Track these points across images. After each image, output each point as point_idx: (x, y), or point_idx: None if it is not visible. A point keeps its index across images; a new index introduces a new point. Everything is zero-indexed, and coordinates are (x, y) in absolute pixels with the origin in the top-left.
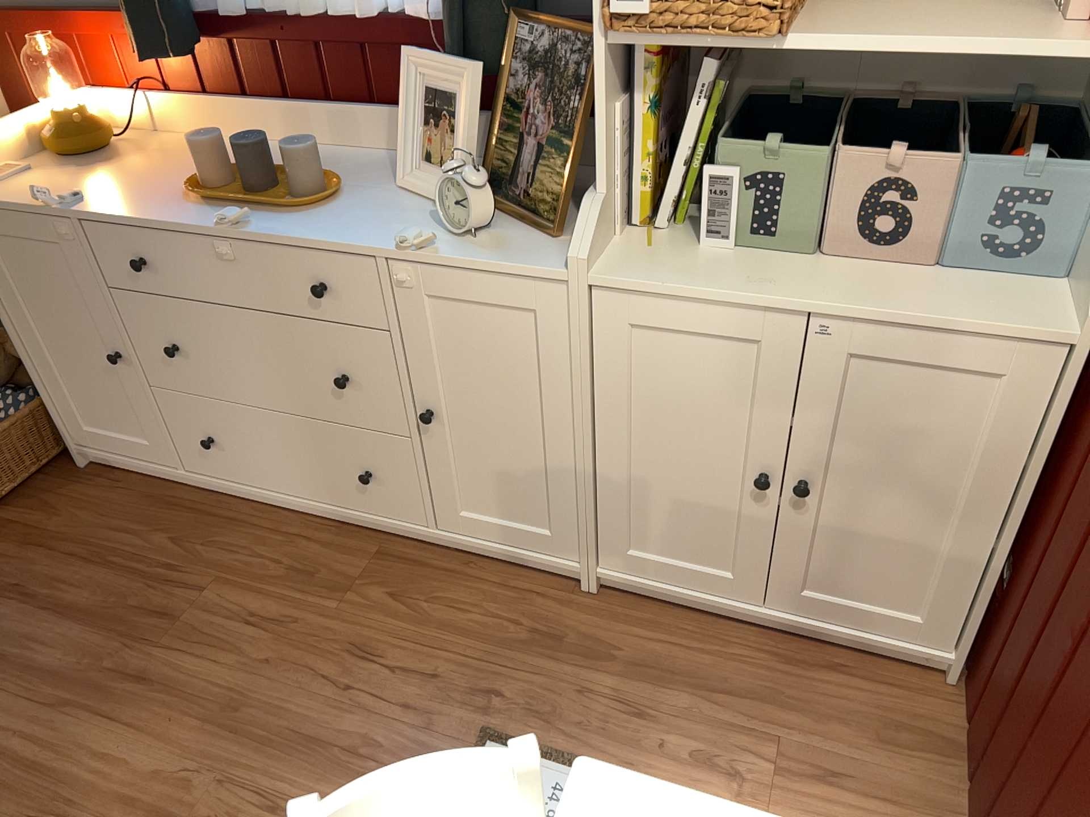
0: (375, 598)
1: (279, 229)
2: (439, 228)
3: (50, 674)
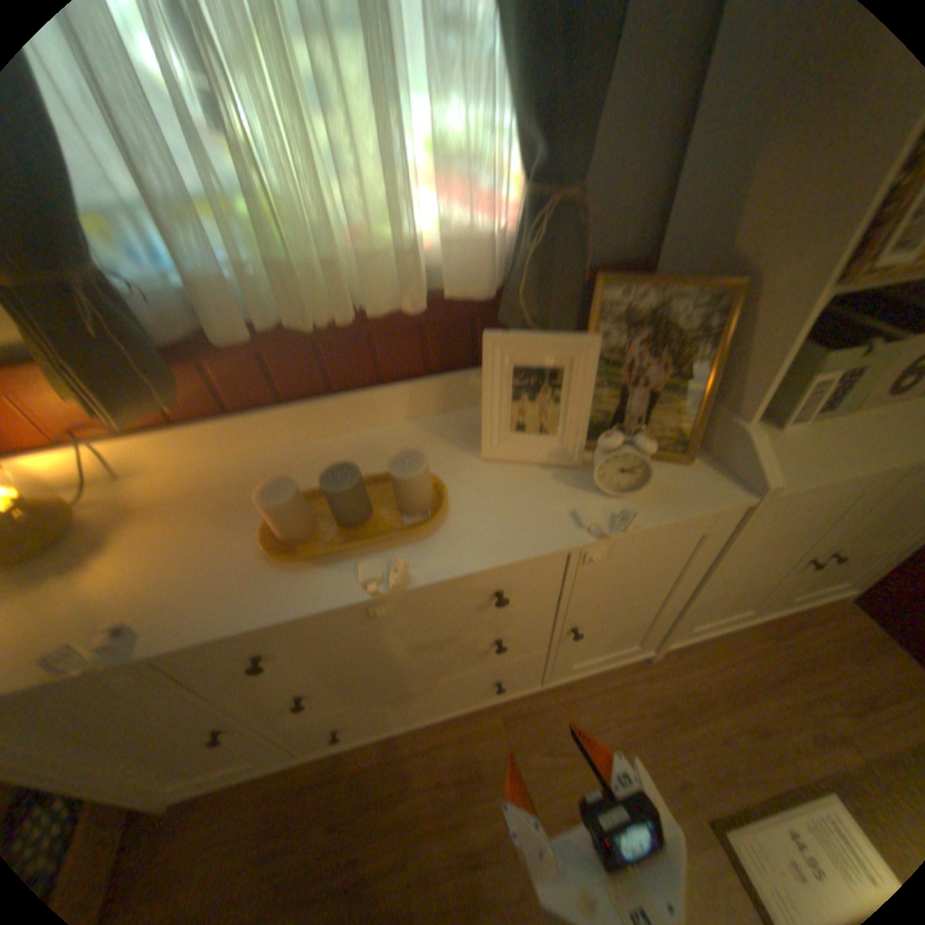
0: (541, 770)
1: (436, 562)
2: (583, 491)
3: None
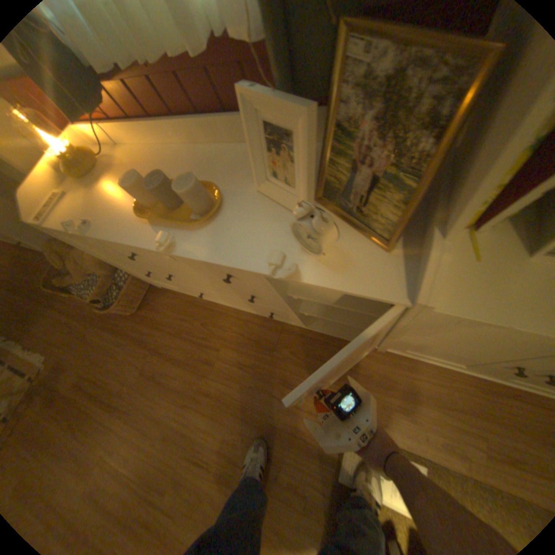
0: (284, 358)
1: (188, 248)
2: (291, 239)
3: (173, 396)
